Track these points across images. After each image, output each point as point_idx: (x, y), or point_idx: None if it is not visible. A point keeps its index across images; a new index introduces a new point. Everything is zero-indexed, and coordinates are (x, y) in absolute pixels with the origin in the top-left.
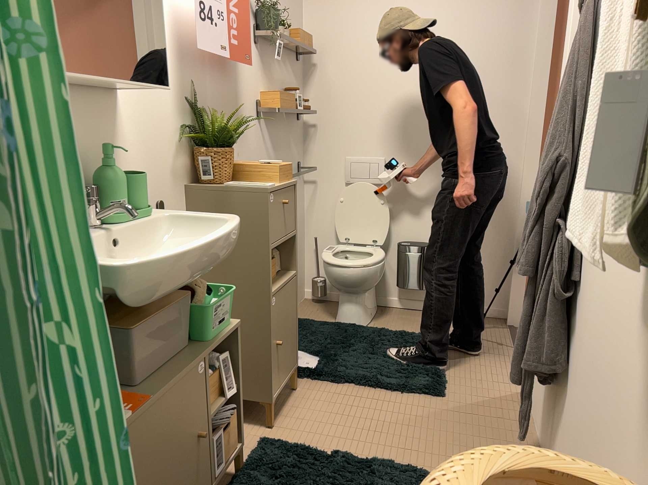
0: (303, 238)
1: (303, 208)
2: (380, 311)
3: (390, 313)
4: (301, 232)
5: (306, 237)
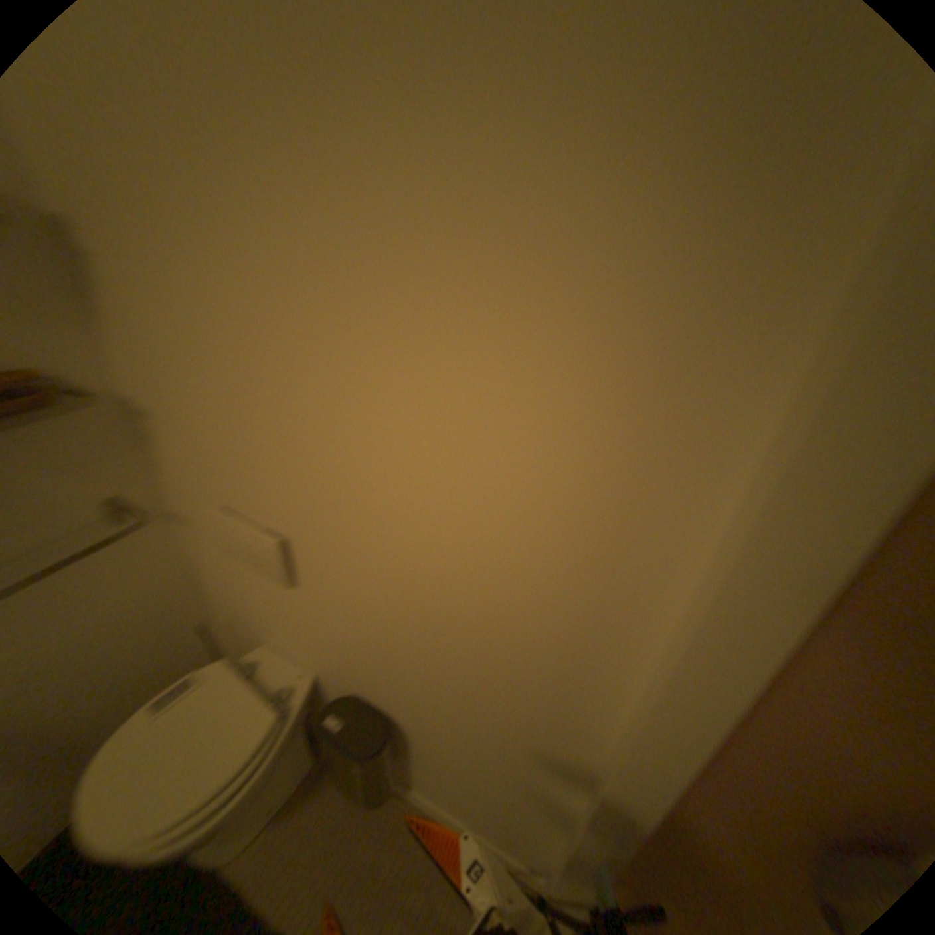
0: (182, 610)
1: (162, 566)
2: (312, 770)
3: (321, 789)
4: (166, 607)
5: (197, 600)
